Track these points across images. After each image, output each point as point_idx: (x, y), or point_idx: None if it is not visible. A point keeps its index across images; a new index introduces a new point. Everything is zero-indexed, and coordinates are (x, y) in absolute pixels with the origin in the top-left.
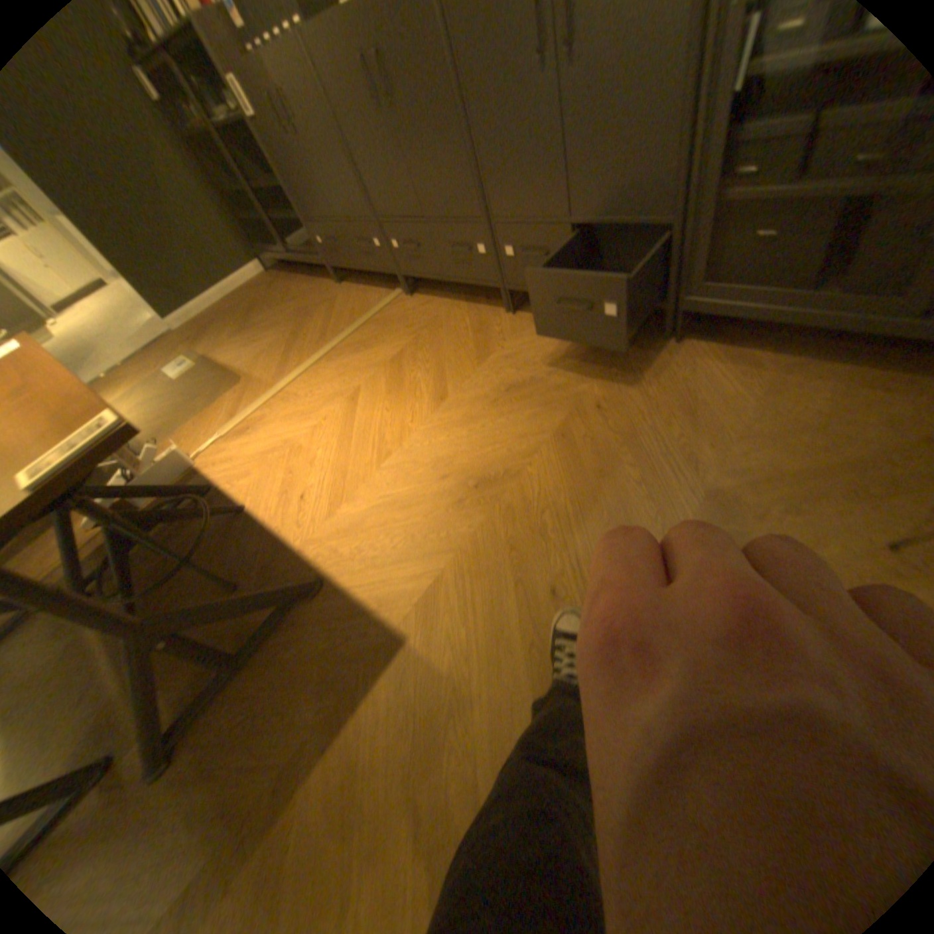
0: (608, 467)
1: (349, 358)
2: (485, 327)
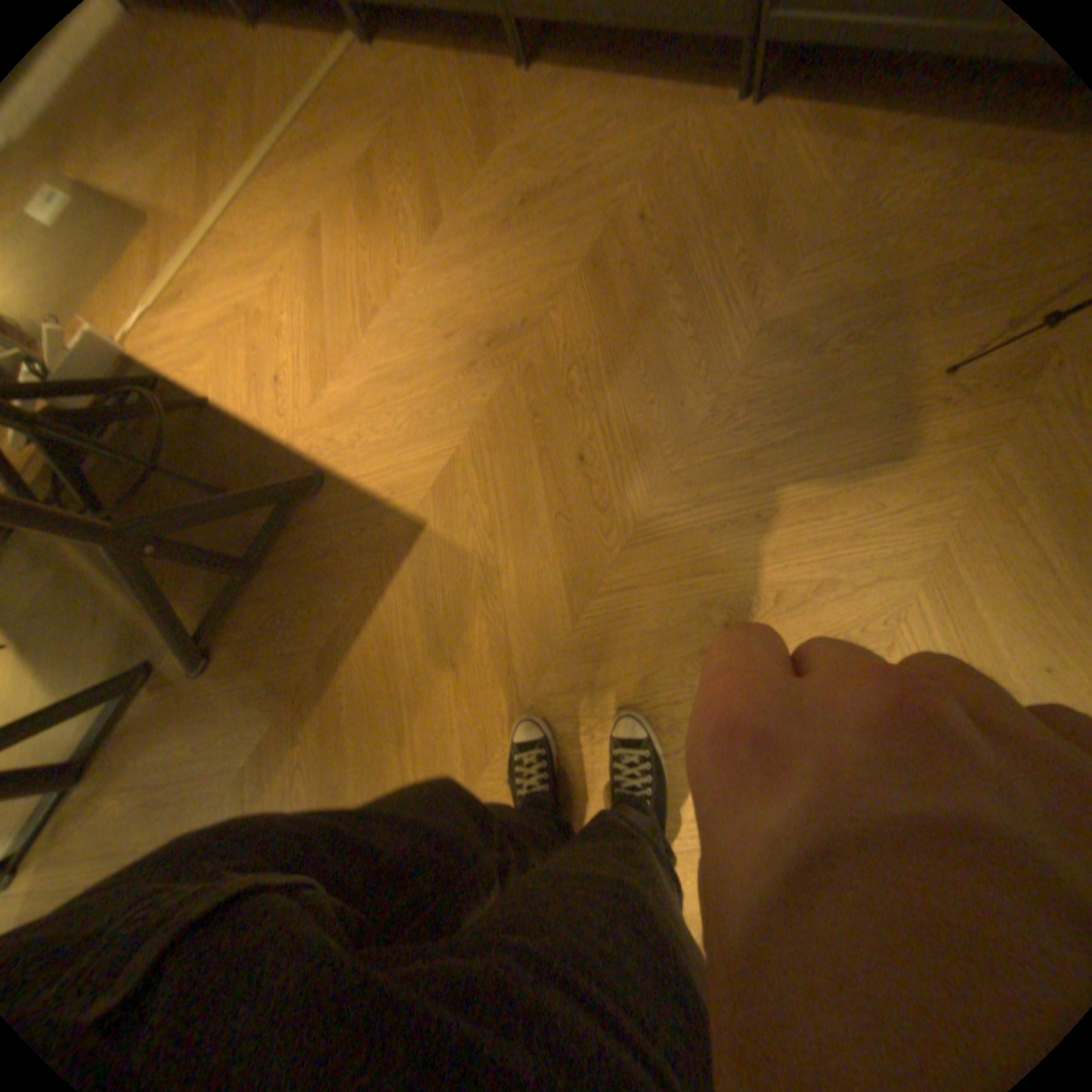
0: (649, 303)
1: (296, 168)
2: (487, 96)
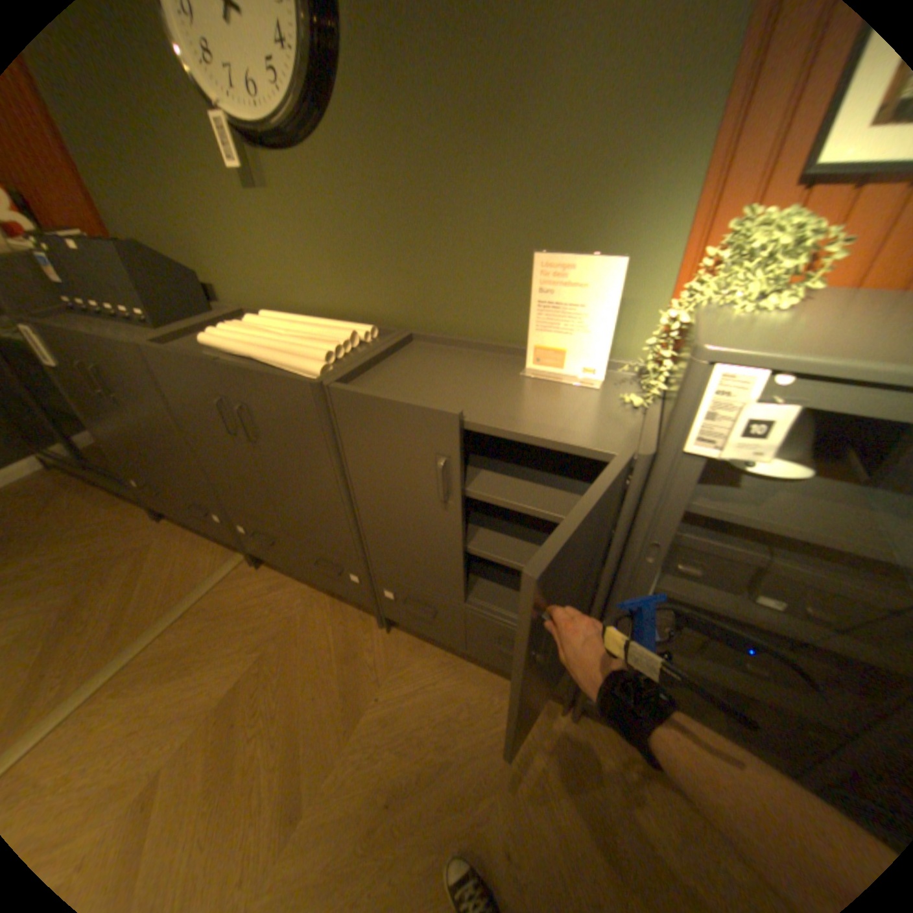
0: None
1: (149, 692)
2: (352, 651)
